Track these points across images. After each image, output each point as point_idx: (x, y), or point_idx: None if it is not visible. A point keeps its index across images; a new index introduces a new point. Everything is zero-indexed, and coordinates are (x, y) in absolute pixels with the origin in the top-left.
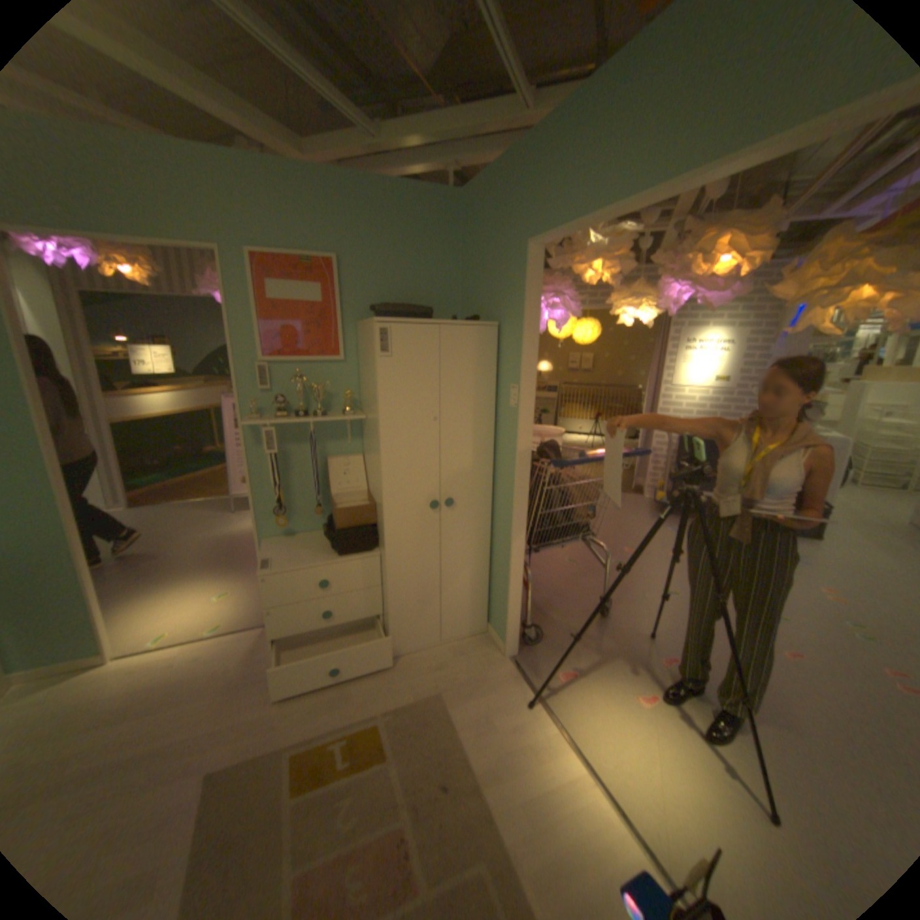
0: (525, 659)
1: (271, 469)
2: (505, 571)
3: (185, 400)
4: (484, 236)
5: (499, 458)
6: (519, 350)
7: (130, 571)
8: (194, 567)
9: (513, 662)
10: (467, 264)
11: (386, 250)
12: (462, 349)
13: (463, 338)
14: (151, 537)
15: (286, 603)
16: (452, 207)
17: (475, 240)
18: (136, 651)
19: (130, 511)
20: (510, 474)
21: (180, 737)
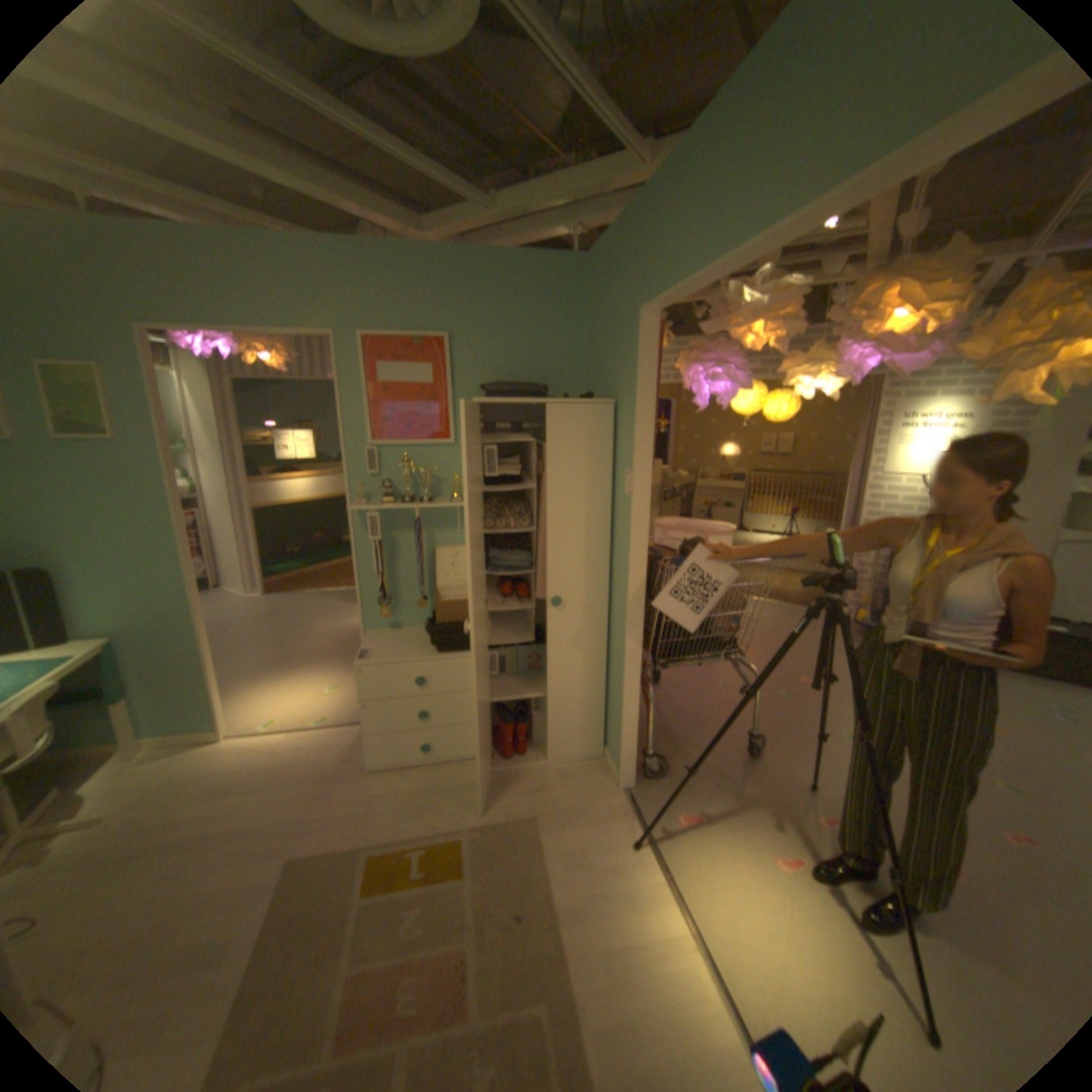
0: (643, 794)
1: (377, 557)
2: (620, 686)
3: (325, 487)
4: (604, 304)
5: (615, 554)
6: (633, 430)
7: (256, 656)
8: (313, 657)
9: (628, 796)
10: (591, 336)
11: (502, 325)
12: (572, 430)
13: (572, 418)
14: (280, 624)
15: (382, 698)
16: (575, 273)
17: (597, 309)
18: (247, 733)
19: (266, 597)
20: (624, 572)
21: (271, 821)
